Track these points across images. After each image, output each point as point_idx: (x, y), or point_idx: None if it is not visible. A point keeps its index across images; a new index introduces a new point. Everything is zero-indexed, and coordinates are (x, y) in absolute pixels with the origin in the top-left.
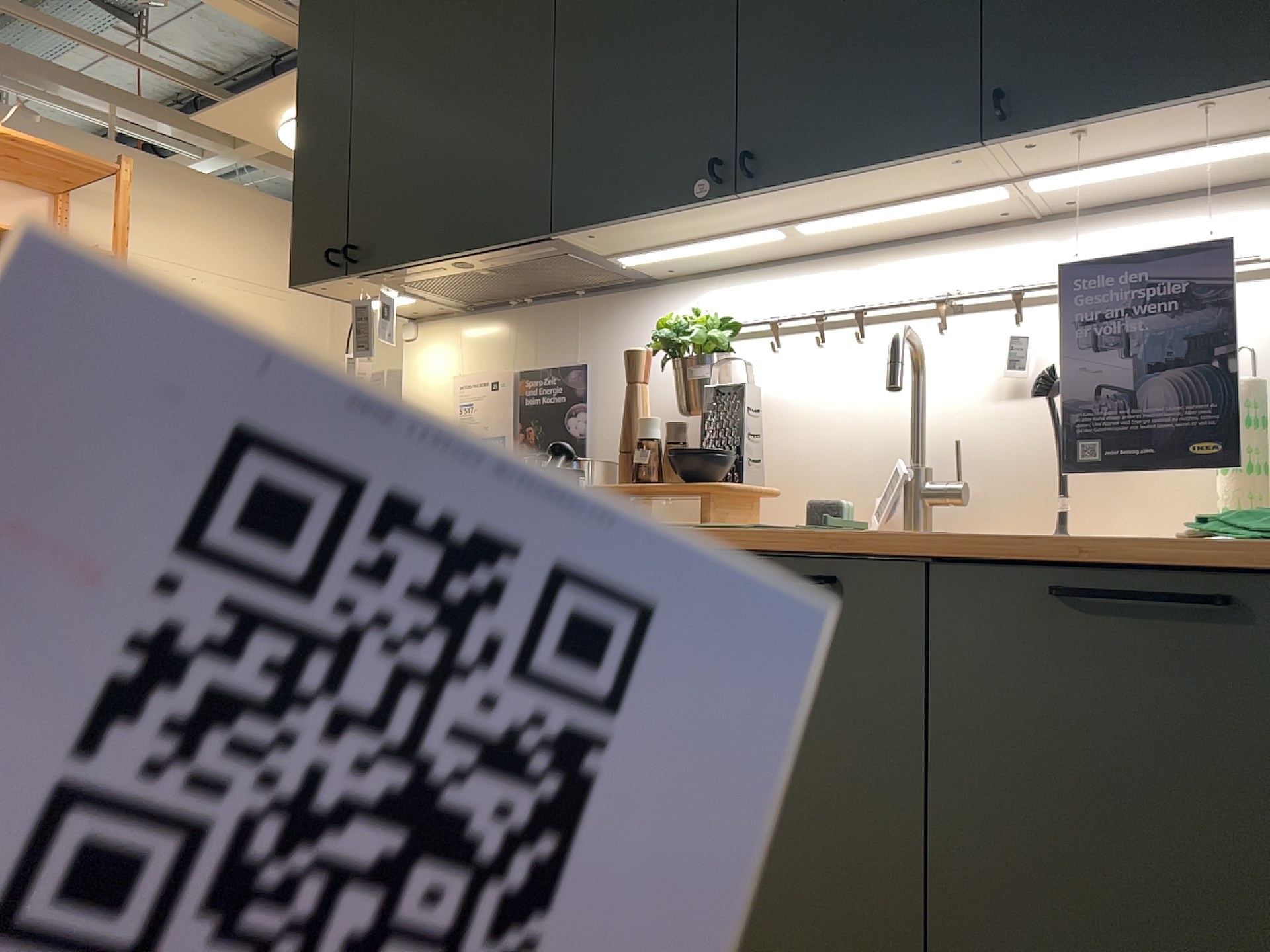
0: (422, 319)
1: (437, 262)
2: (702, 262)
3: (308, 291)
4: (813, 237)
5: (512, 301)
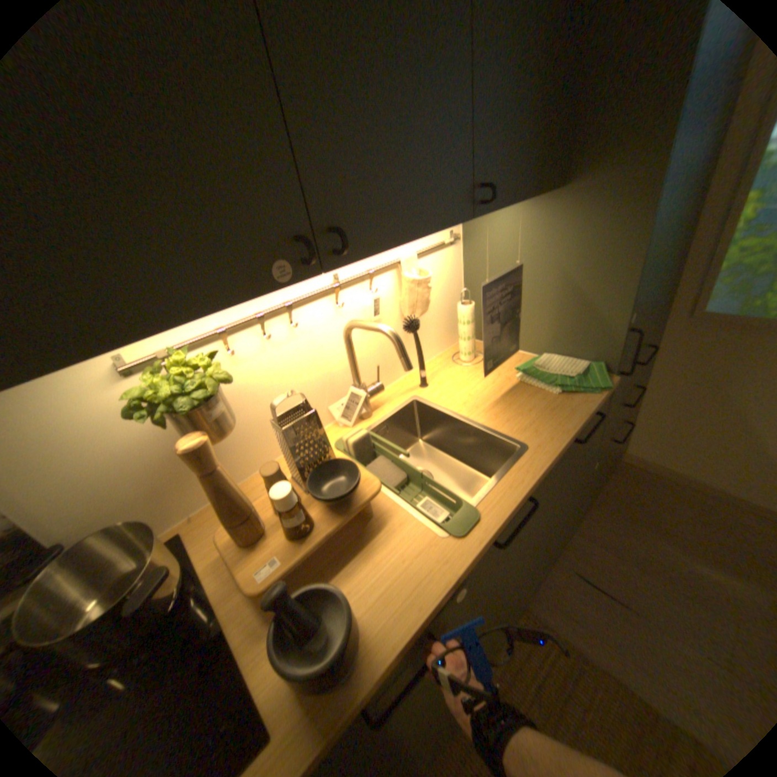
0: None
1: None
2: None
3: None
4: None
5: None
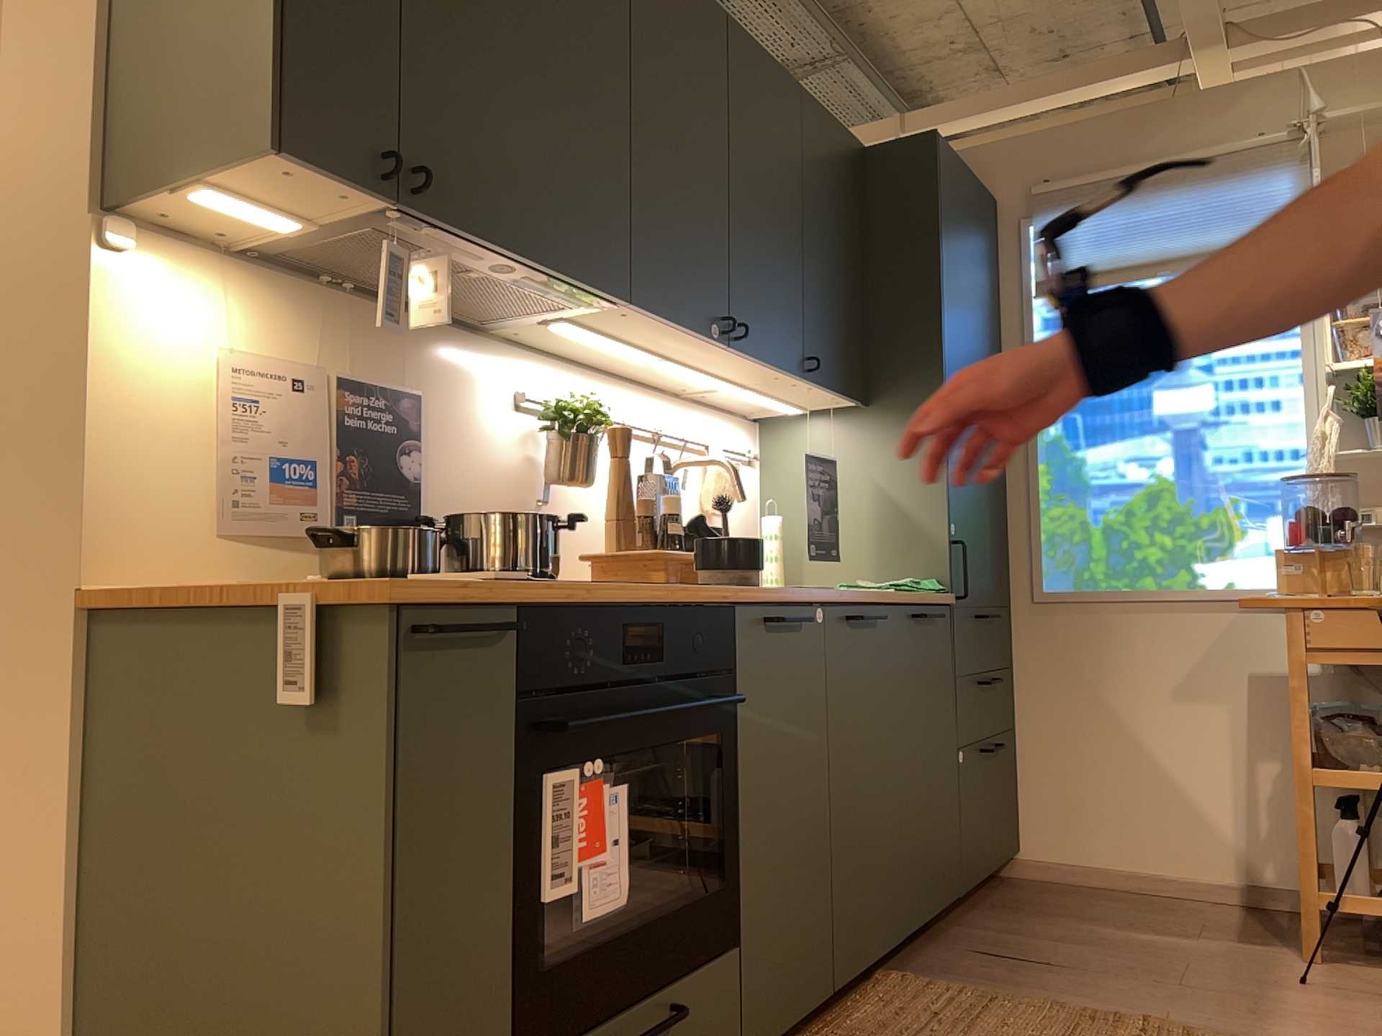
0: (133, 219)
1: (506, 256)
2: (542, 337)
3: (269, 161)
4: (635, 361)
5: (331, 277)
